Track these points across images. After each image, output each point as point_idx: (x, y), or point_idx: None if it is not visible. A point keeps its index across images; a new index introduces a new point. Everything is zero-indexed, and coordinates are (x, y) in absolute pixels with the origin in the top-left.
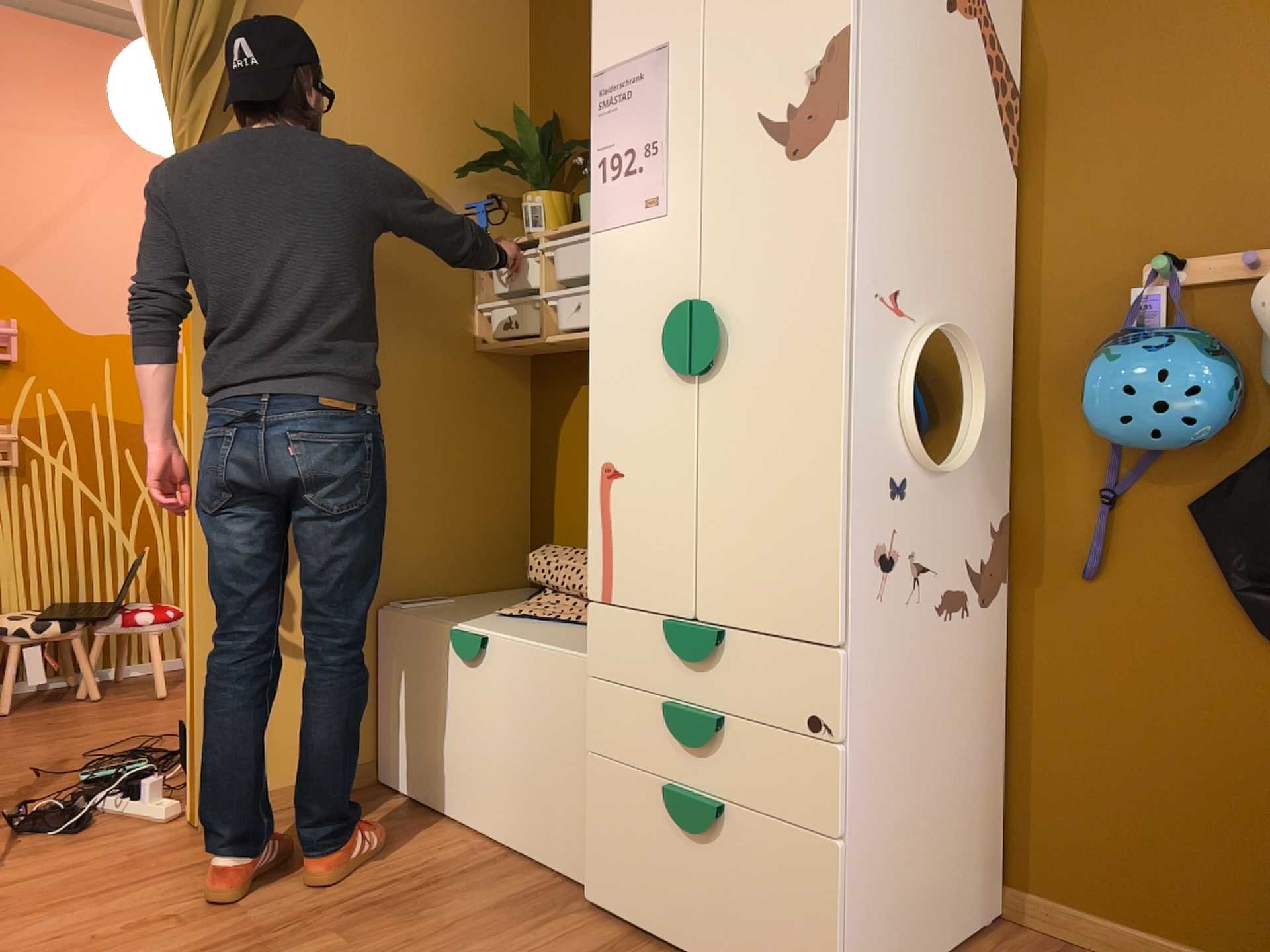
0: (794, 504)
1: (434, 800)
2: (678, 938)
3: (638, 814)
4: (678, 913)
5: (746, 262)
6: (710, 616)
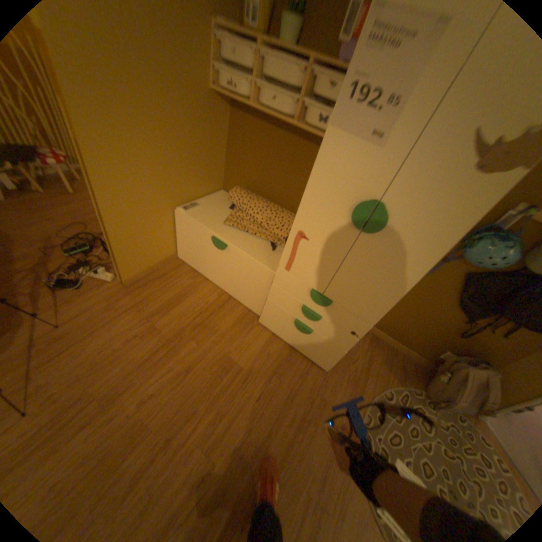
0: (379, 290)
1: (202, 273)
2: (287, 341)
3: (282, 317)
4: (289, 338)
5: (414, 201)
6: (328, 296)
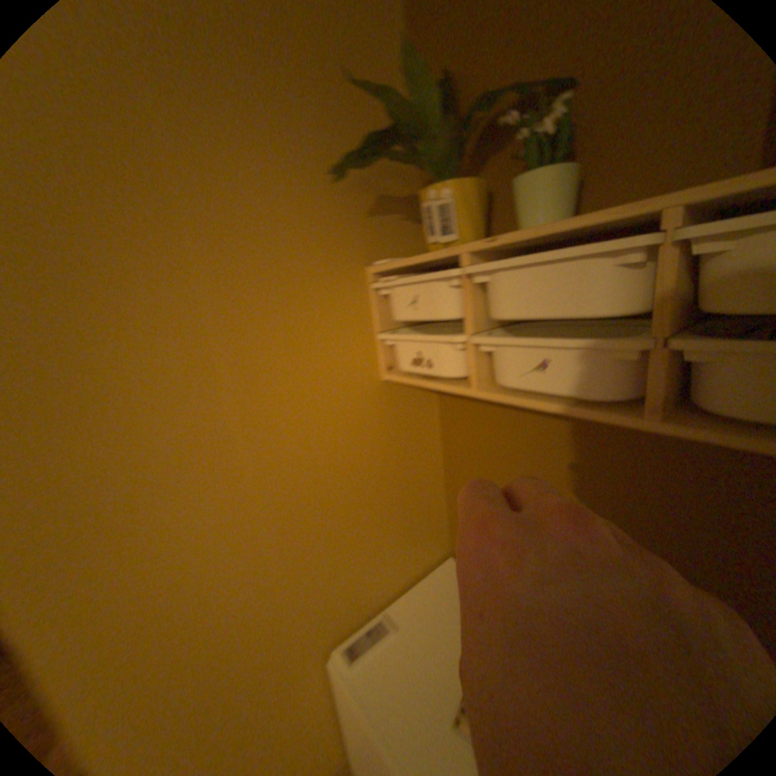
0: None
1: None
2: None
3: None
4: None
5: None
6: None
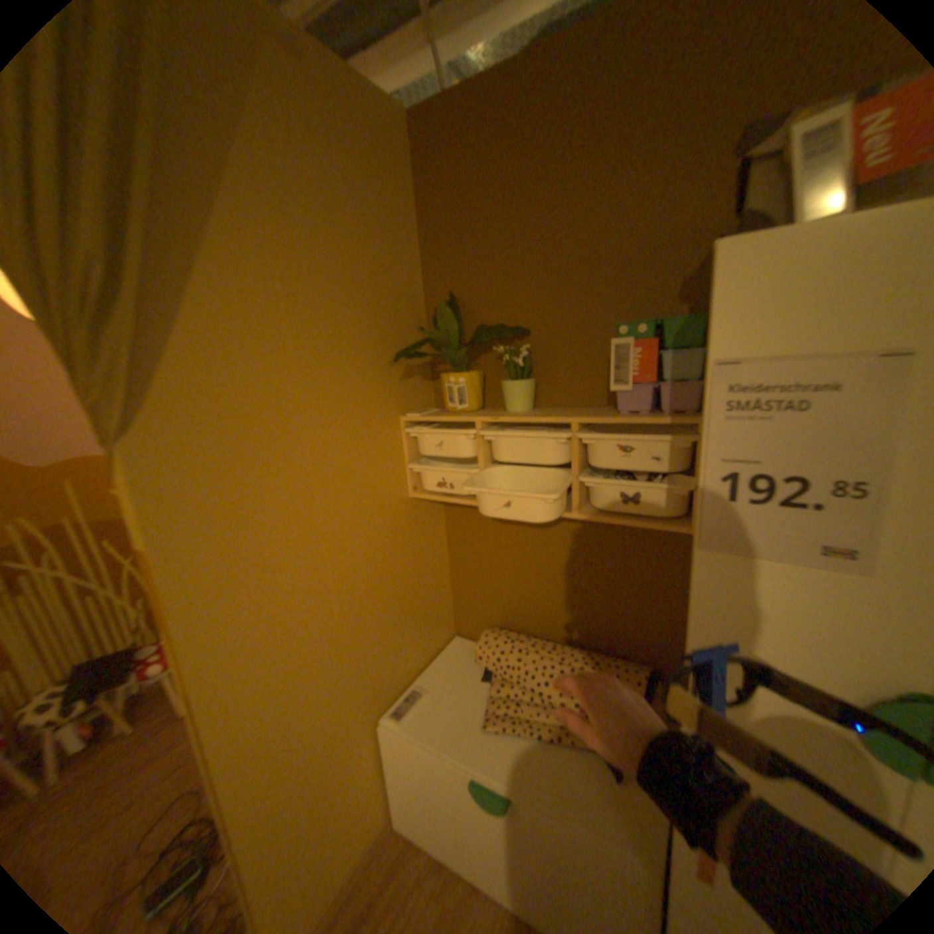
0: None
1: (457, 866)
2: None
3: None
4: None
5: None
6: None
